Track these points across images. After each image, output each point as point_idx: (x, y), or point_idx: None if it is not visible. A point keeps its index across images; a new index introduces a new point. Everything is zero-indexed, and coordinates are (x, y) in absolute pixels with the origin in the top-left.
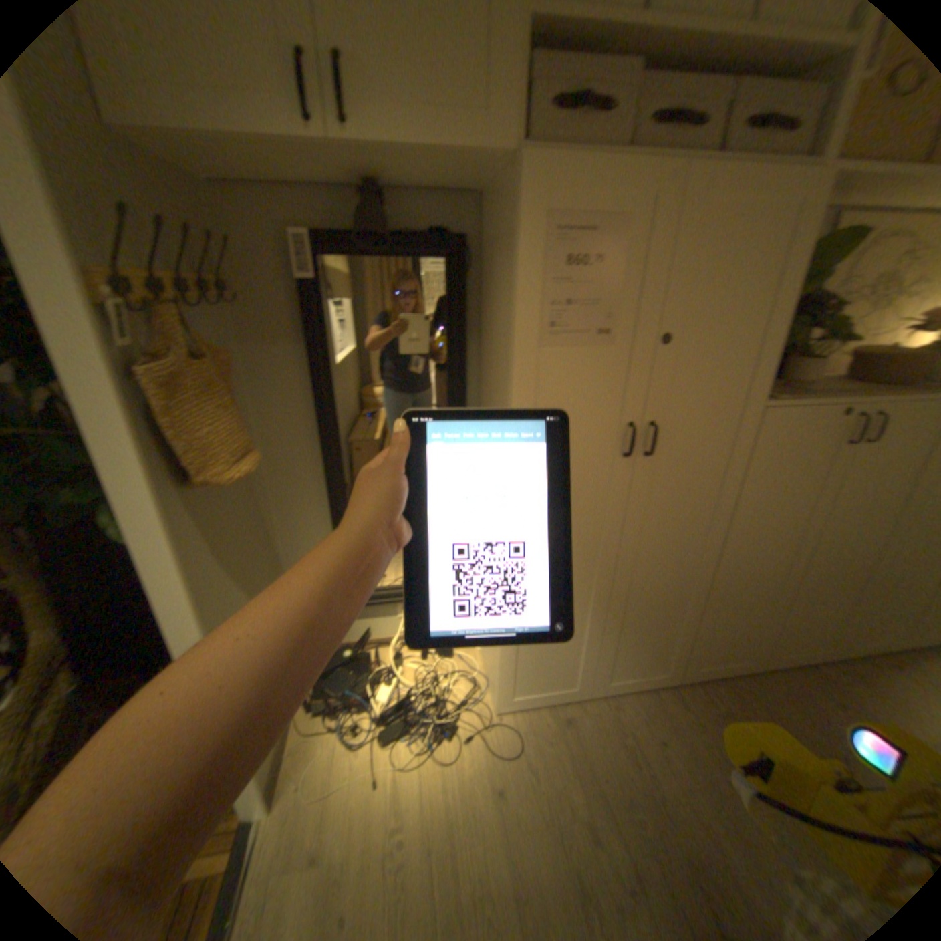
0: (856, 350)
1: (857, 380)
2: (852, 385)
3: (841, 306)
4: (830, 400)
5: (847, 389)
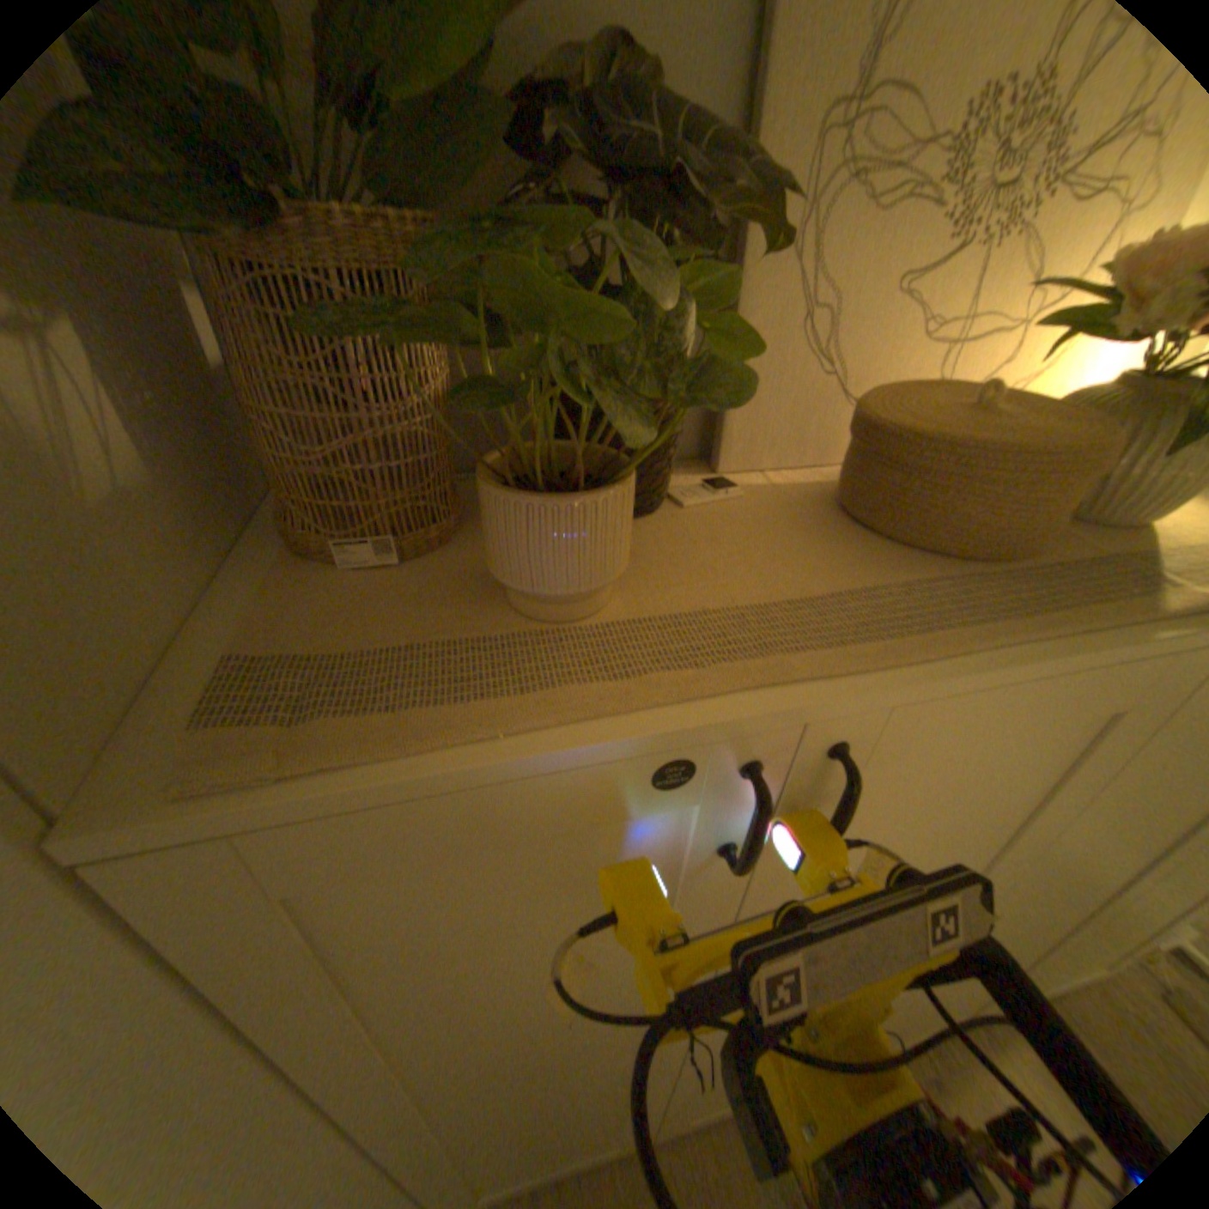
0: (879, 390)
1: (856, 514)
2: (828, 538)
3: (780, 195)
4: (560, 731)
5: (778, 577)
